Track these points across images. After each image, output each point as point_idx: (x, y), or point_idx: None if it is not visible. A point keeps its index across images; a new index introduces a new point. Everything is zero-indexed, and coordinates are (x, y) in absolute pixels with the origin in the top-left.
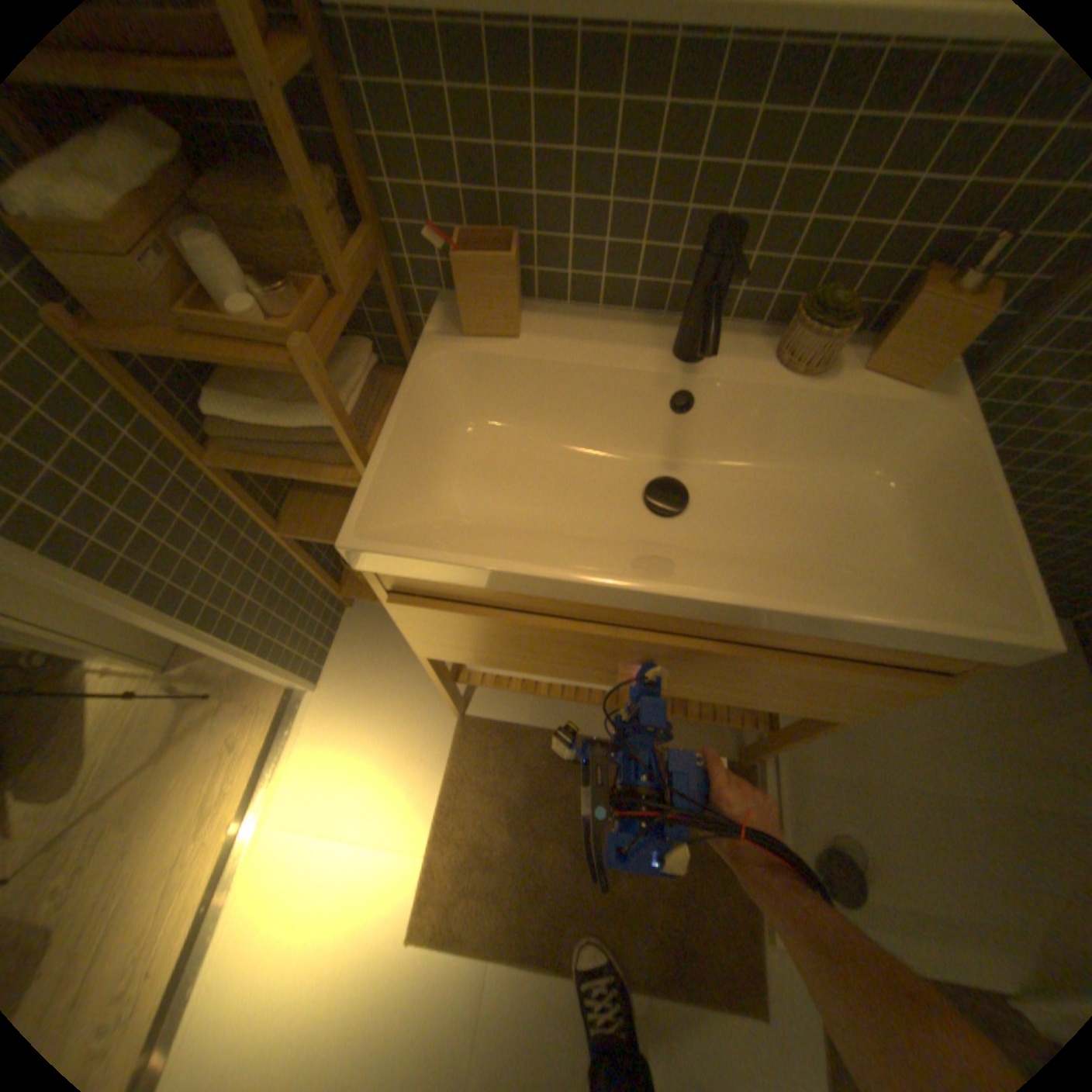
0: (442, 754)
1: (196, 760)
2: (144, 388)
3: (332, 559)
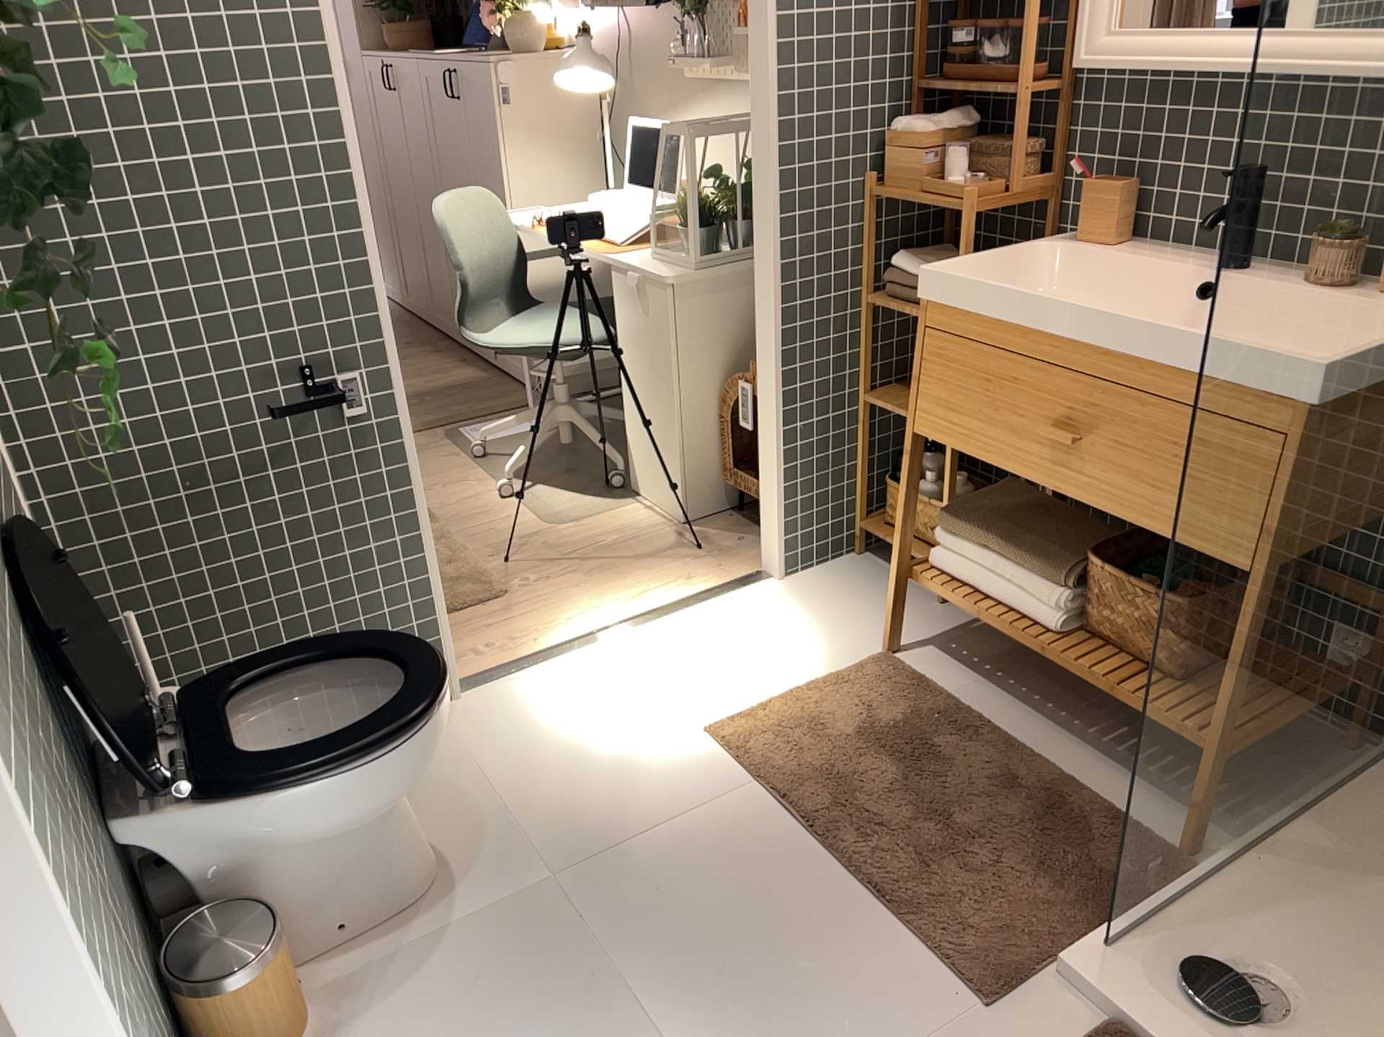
0: (851, 662)
1: (666, 573)
2: (877, 244)
3: (882, 494)
